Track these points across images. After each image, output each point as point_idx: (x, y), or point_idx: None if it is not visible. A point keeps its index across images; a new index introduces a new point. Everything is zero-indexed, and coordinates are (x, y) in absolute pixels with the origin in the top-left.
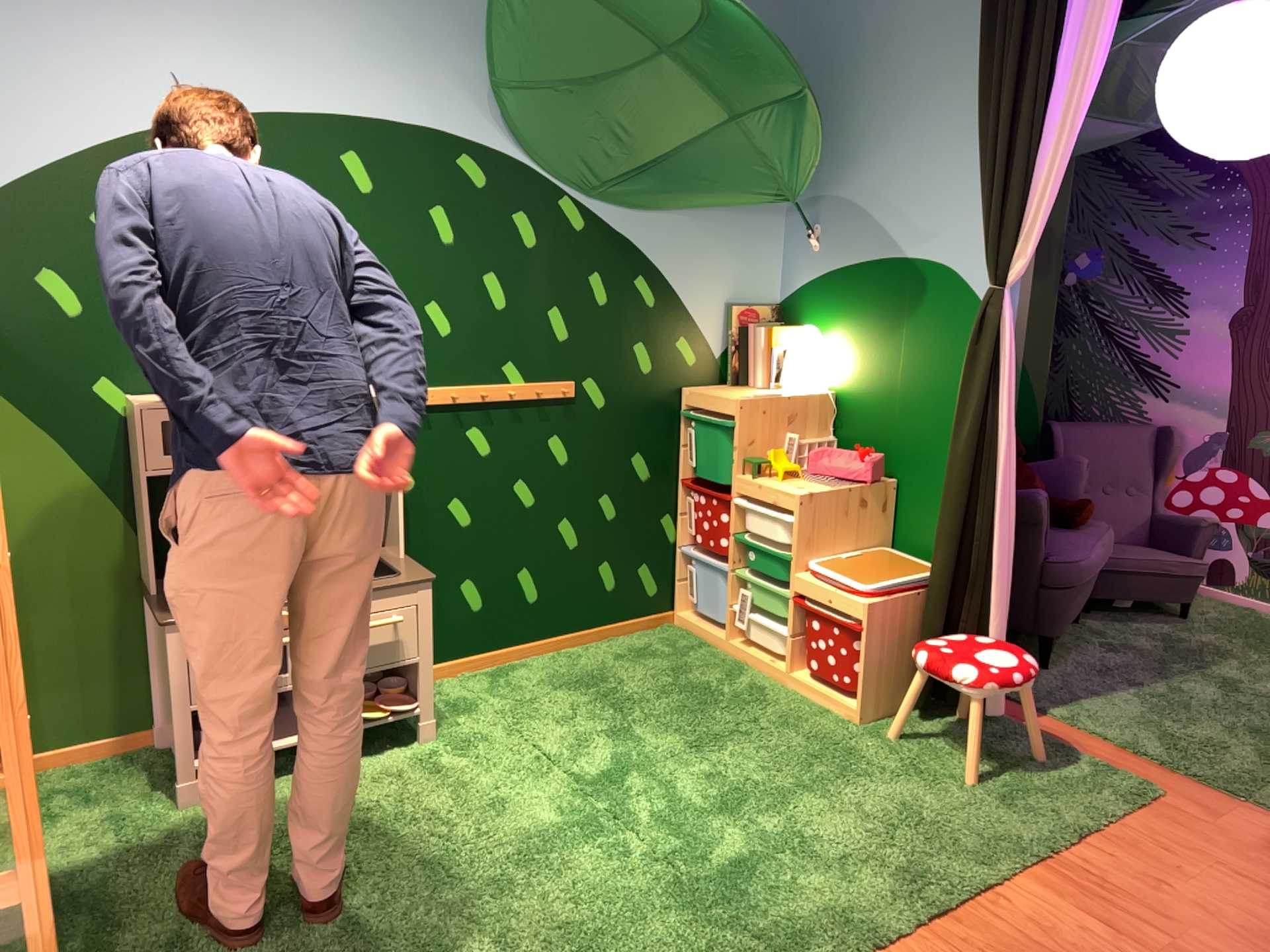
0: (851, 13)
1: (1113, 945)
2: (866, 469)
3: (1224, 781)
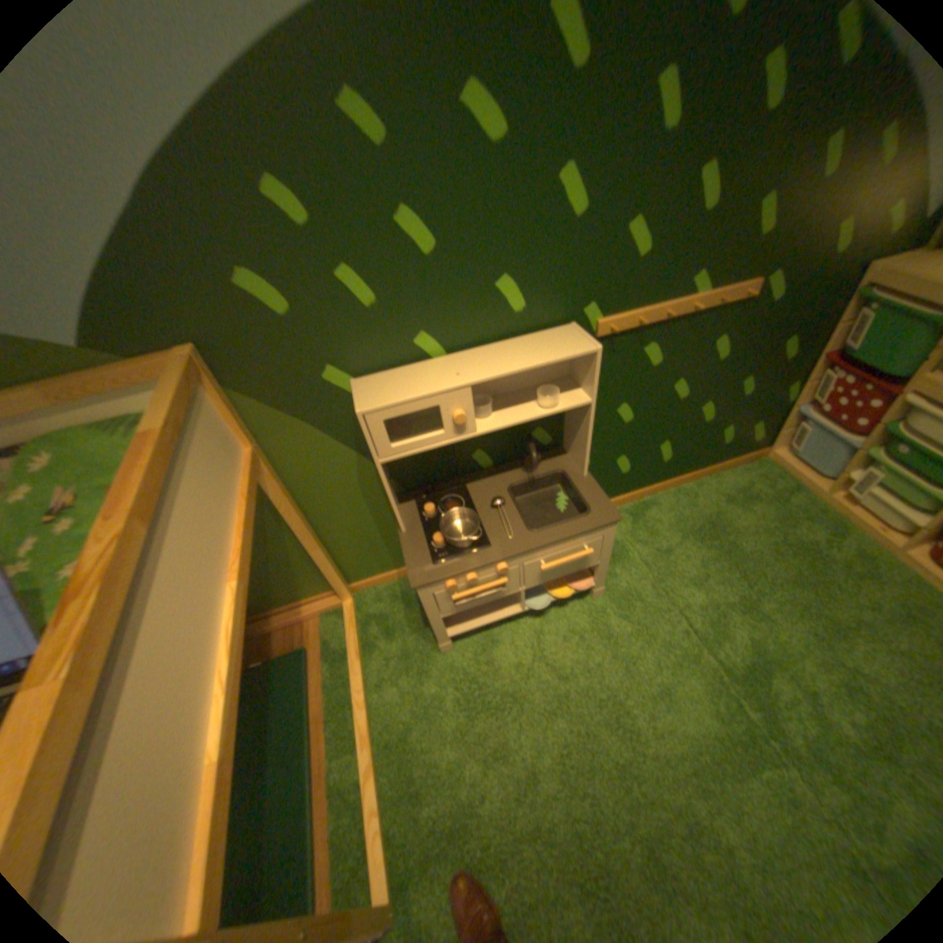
0: None
1: None
2: None
3: None
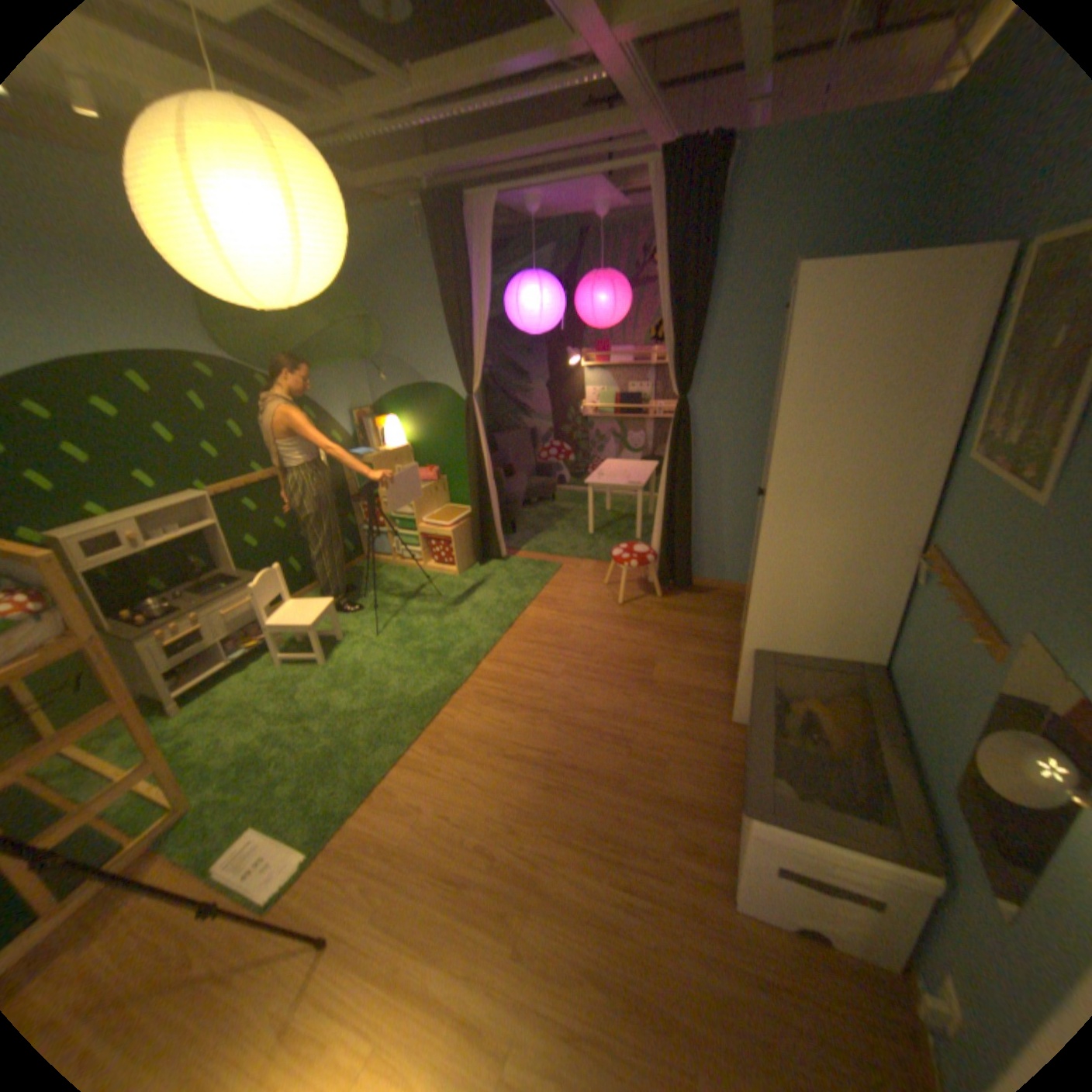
0: (373, 268)
1: (560, 617)
2: (434, 477)
3: (578, 556)
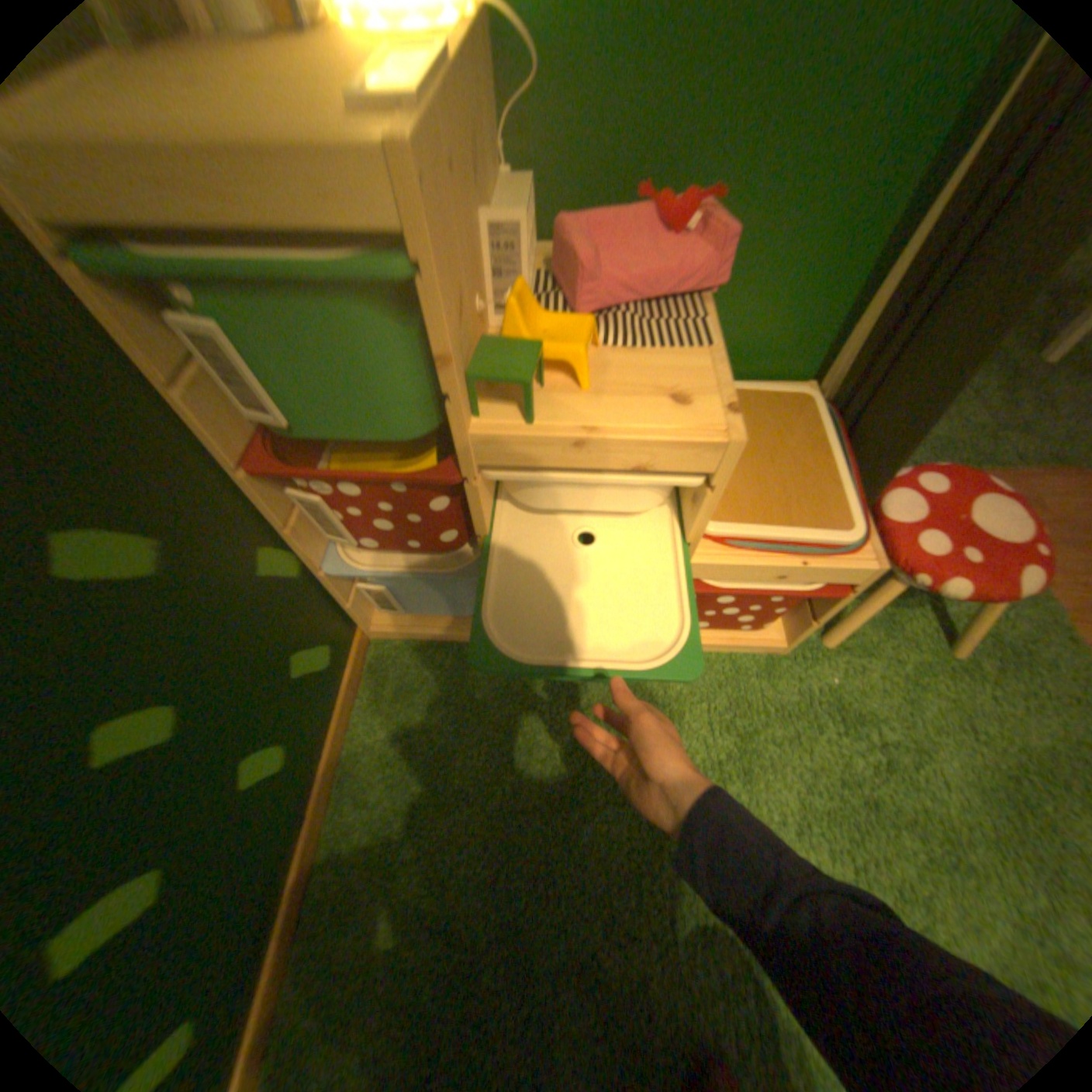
0: None
1: None
2: (722, 257)
3: (992, 456)
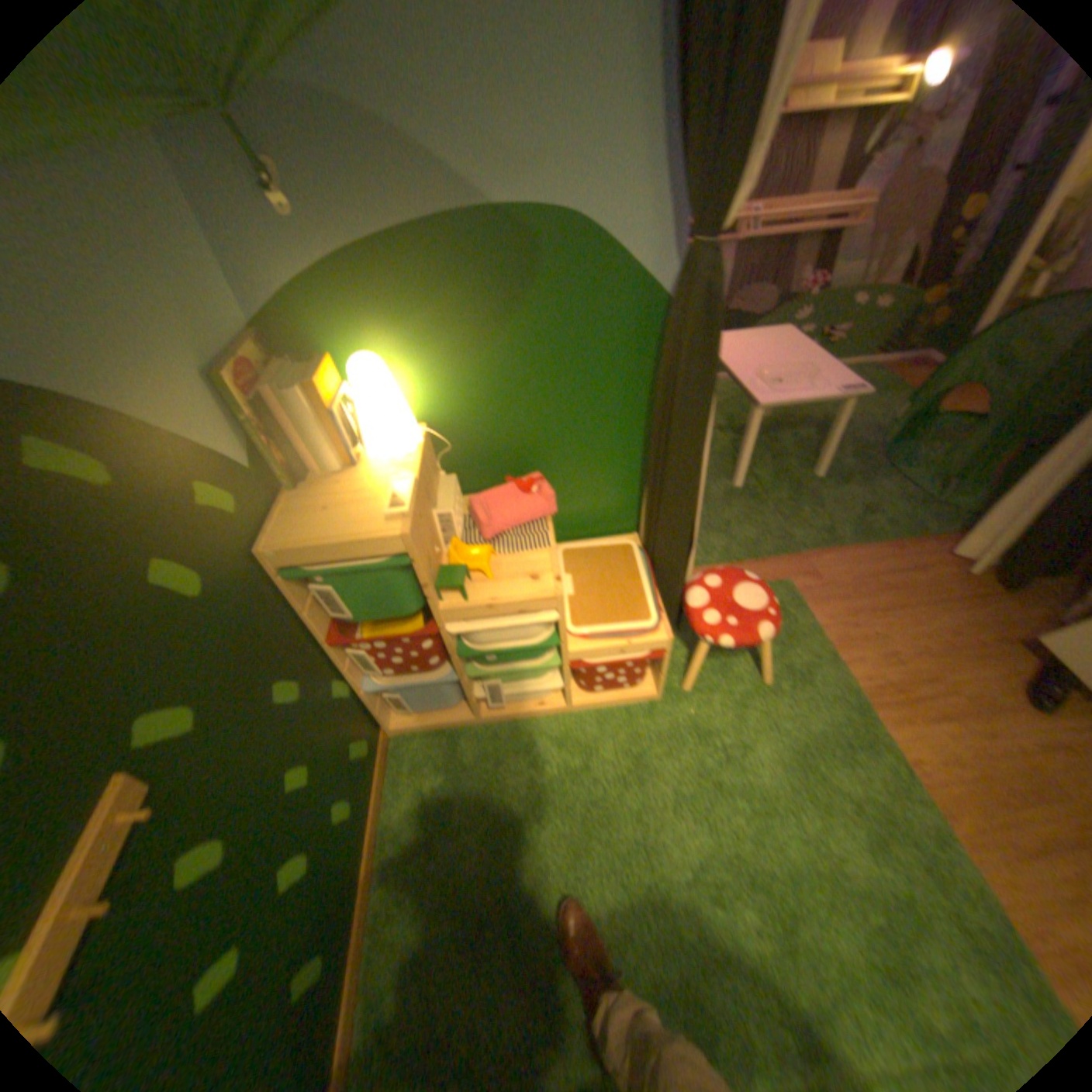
0: None
1: (968, 733)
2: (549, 505)
3: (785, 547)
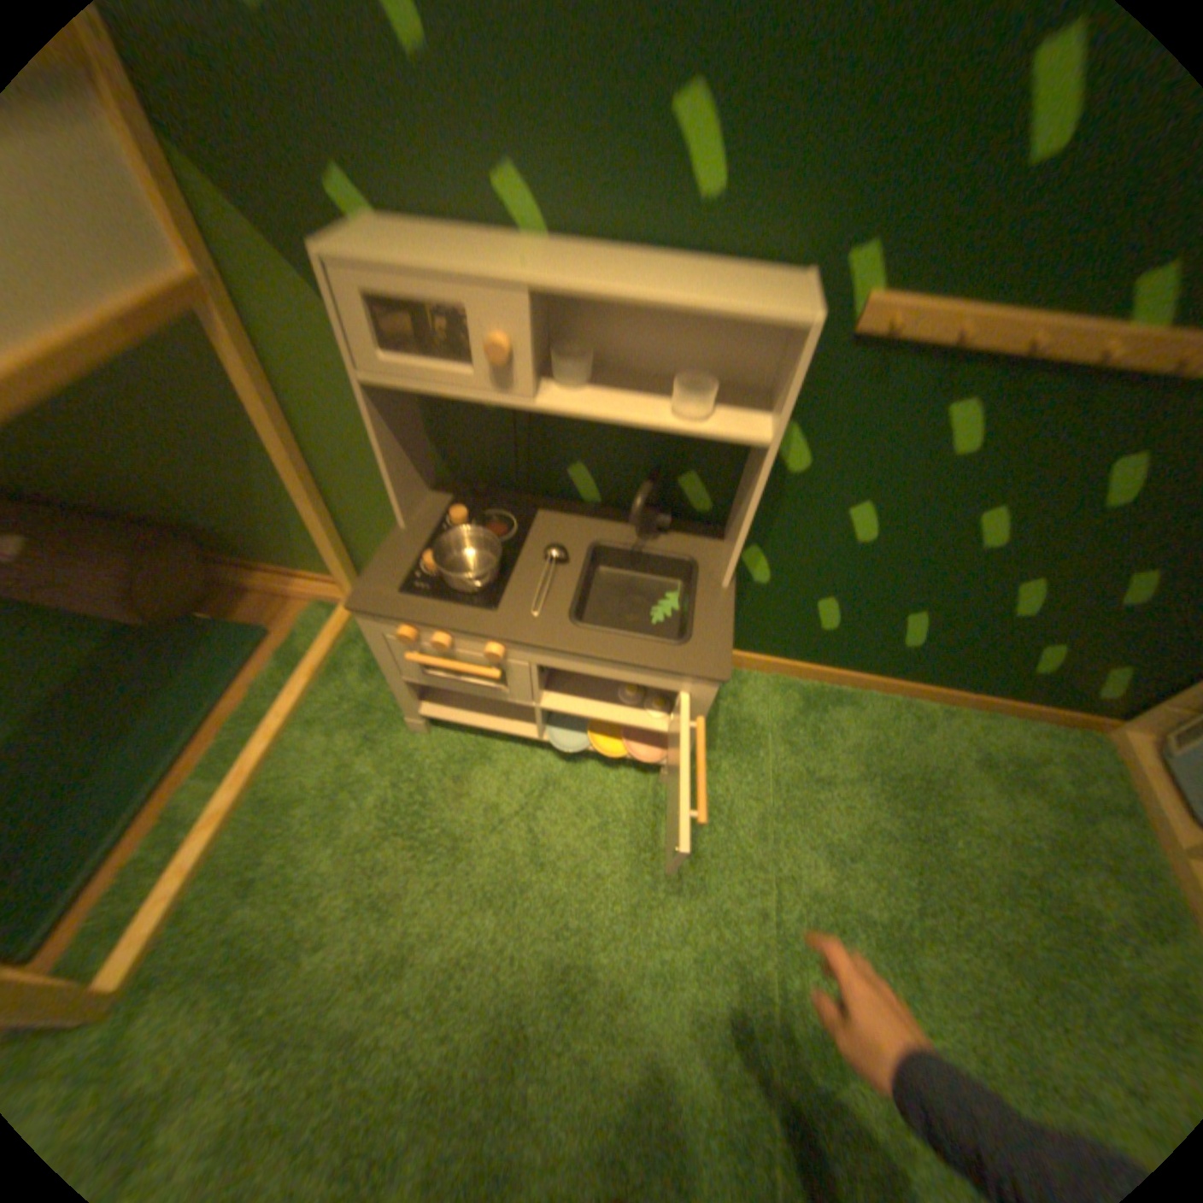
0: None
1: None
2: None
3: None
